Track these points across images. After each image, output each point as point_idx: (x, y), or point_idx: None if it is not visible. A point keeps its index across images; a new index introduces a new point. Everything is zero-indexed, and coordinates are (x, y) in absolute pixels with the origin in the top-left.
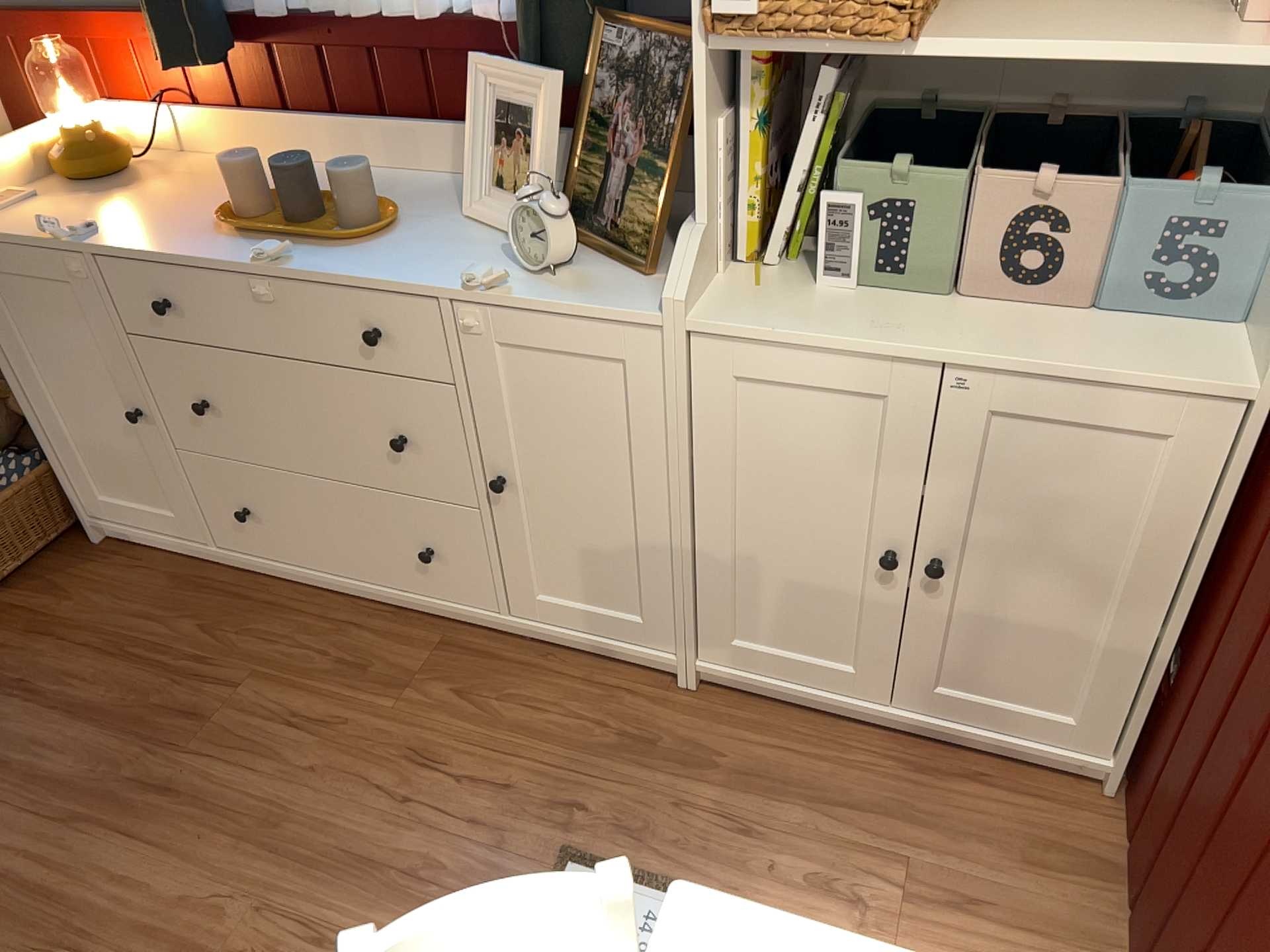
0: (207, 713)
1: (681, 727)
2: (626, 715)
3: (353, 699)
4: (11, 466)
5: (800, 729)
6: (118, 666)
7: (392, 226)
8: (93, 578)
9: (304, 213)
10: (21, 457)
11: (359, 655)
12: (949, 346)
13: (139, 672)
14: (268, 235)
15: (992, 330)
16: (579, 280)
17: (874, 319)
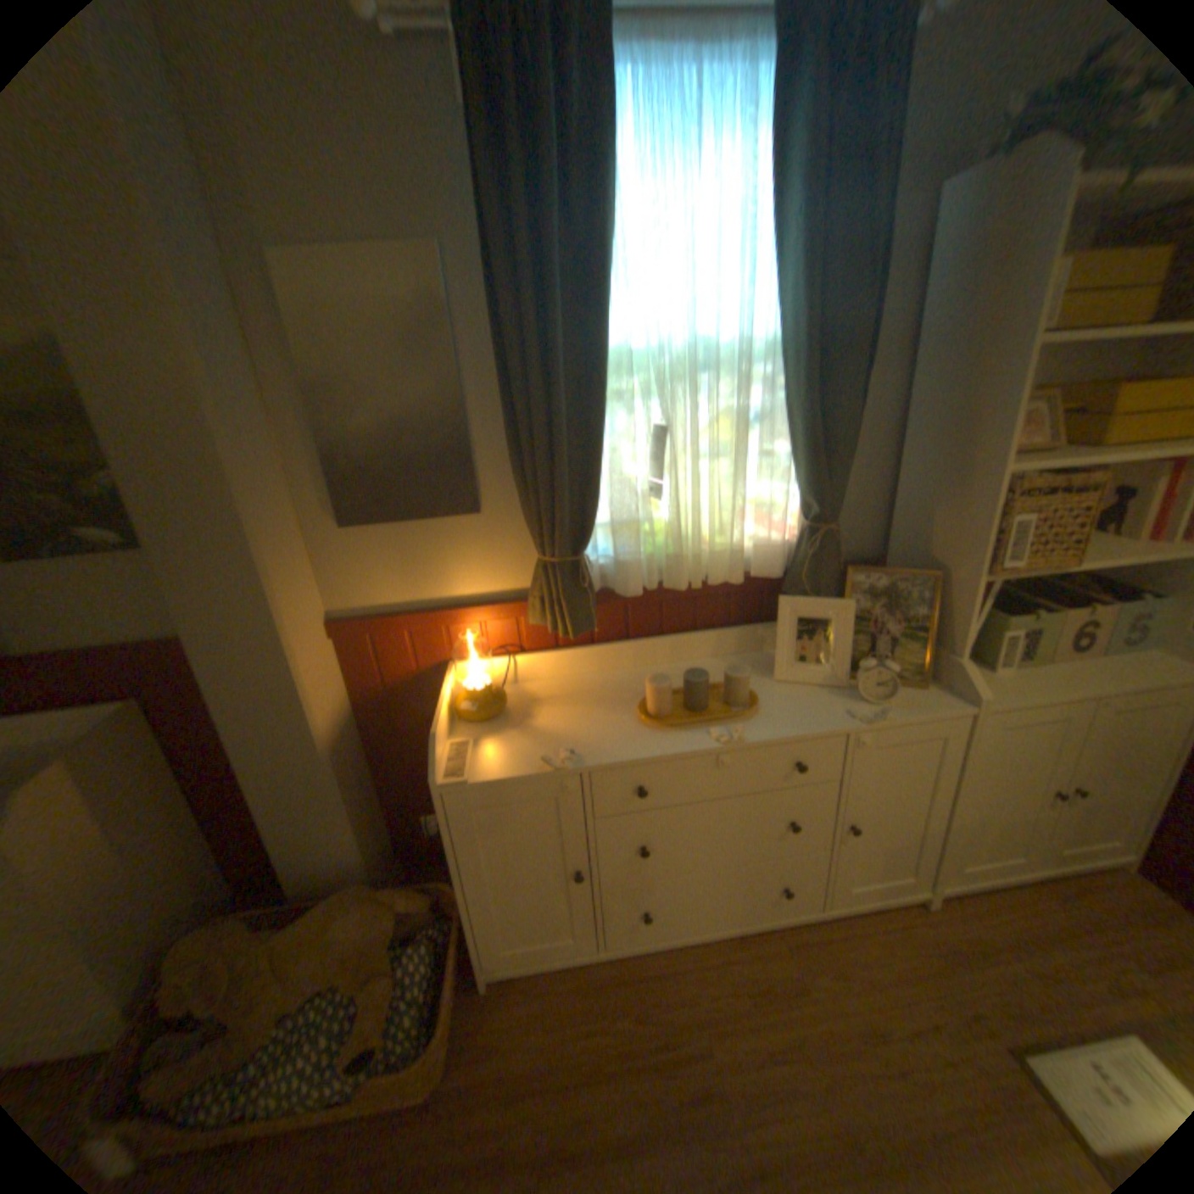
0: (715, 1098)
1: (961, 938)
2: (931, 945)
3: (791, 1025)
4: (403, 966)
5: (1005, 908)
6: (608, 1100)
7: (754, 695)
8: (502, 1032)
9: (701, 701)
10: (404, 954)
11: (755, 989)
12: (1098, 686)
13: (628, 1095)
14: (694, 721)
15: (1094, 673)
16: (900, 699)
17: (1048, 681)
